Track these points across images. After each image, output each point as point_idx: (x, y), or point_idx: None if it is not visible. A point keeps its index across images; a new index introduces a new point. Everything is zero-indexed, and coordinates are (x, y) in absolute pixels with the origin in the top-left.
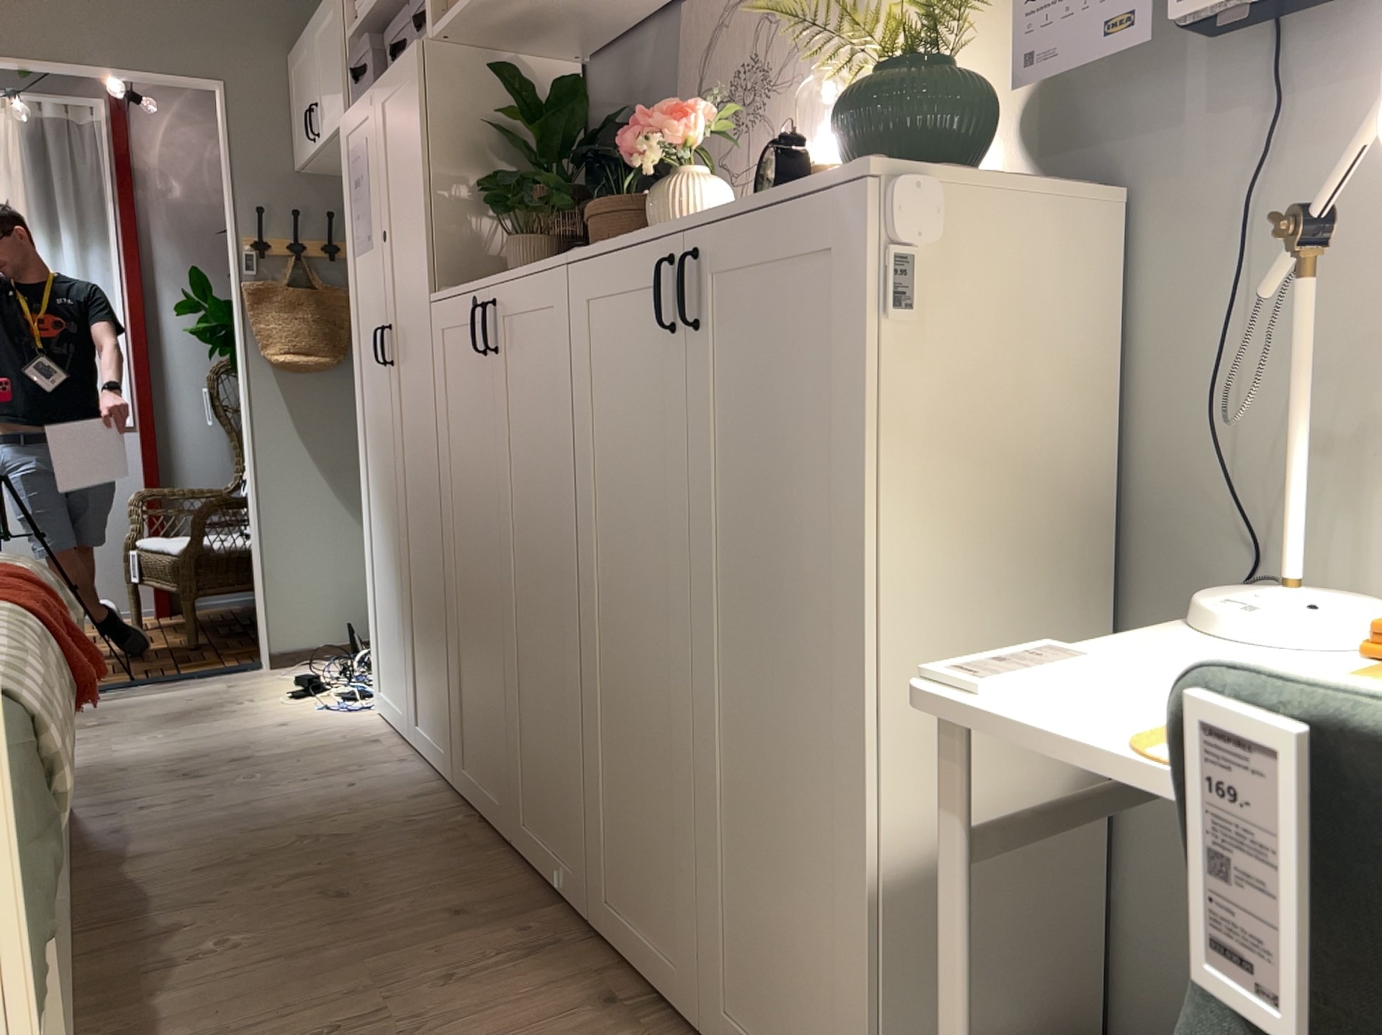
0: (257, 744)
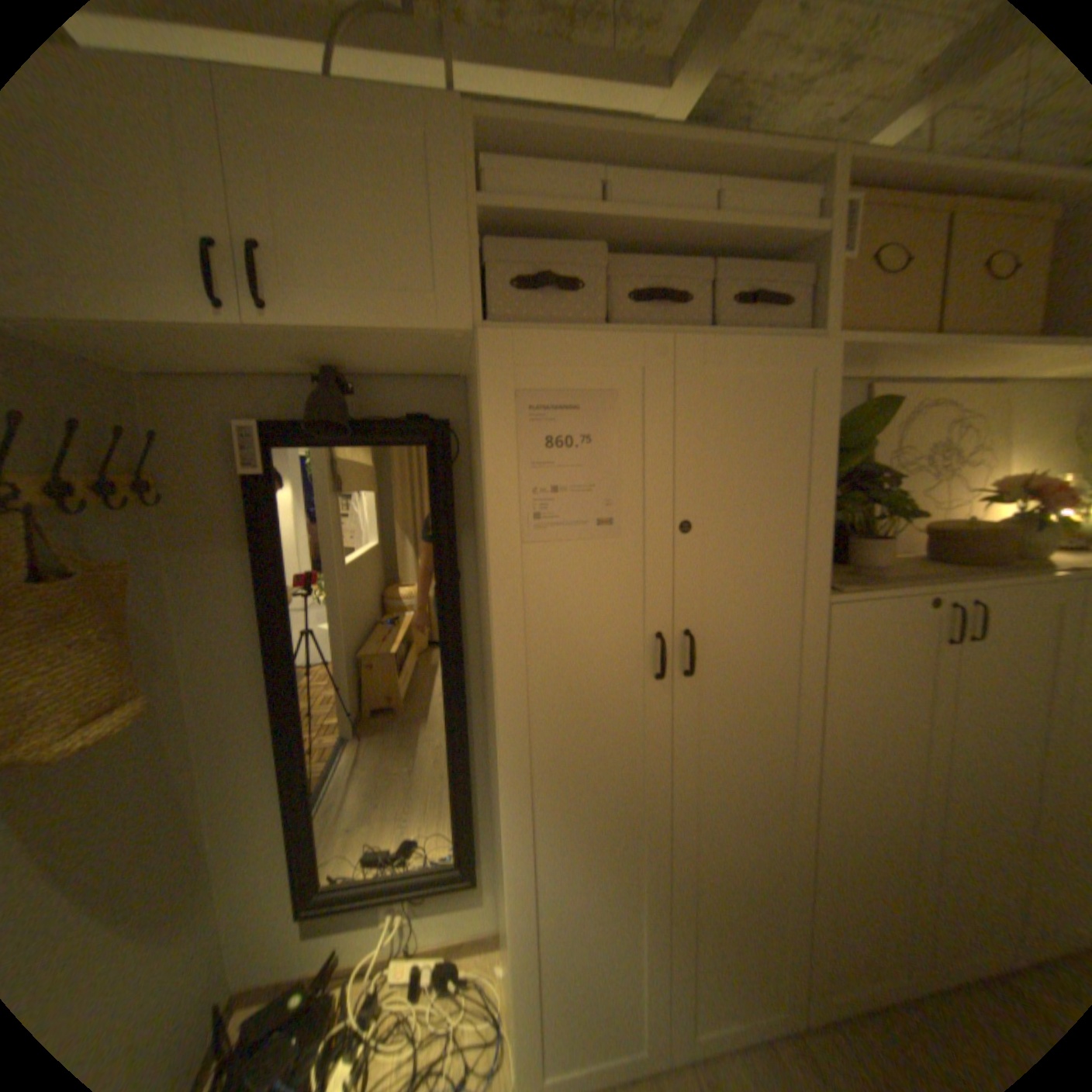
0: None
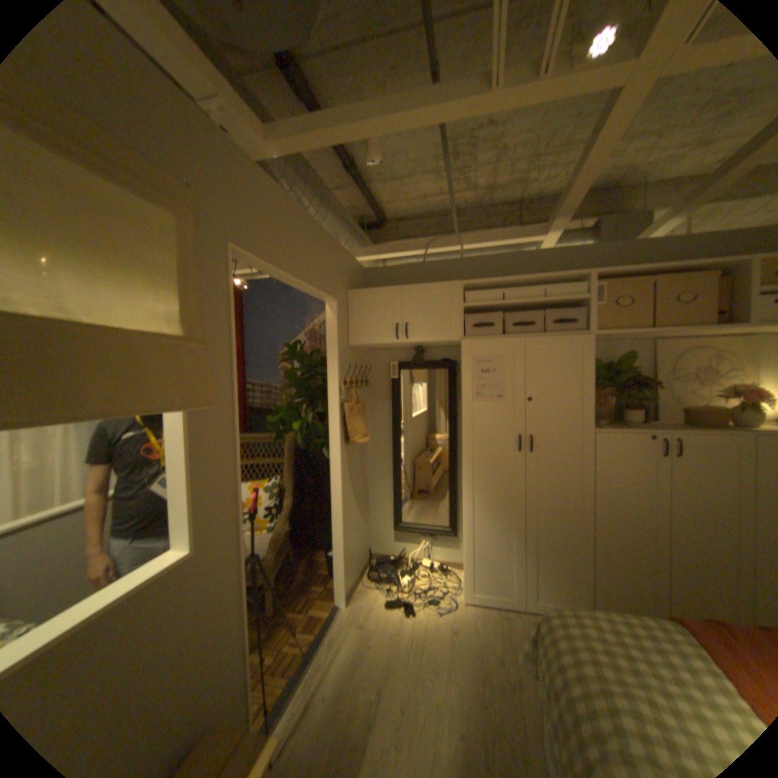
0: (477, 650)
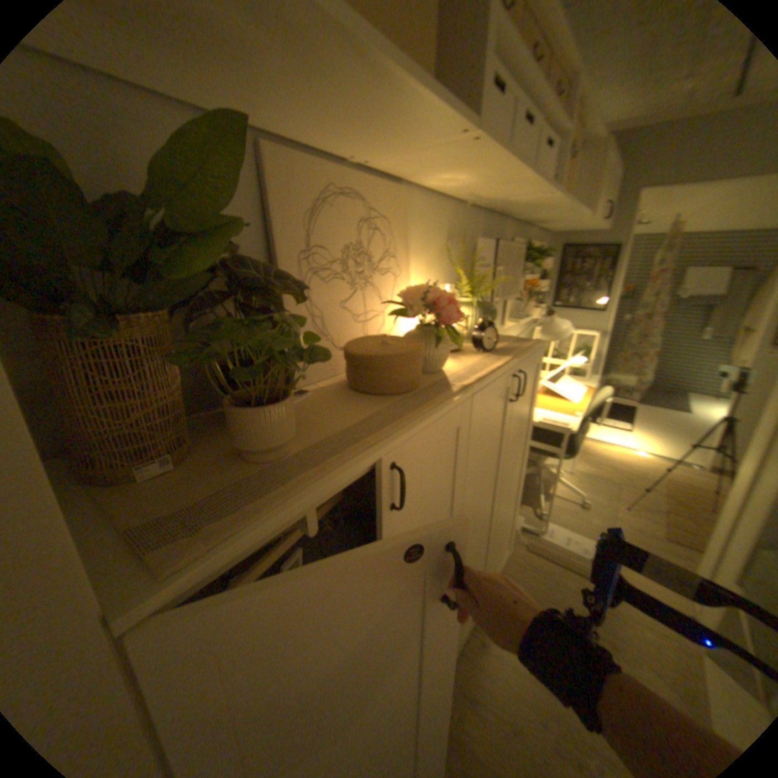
0: None
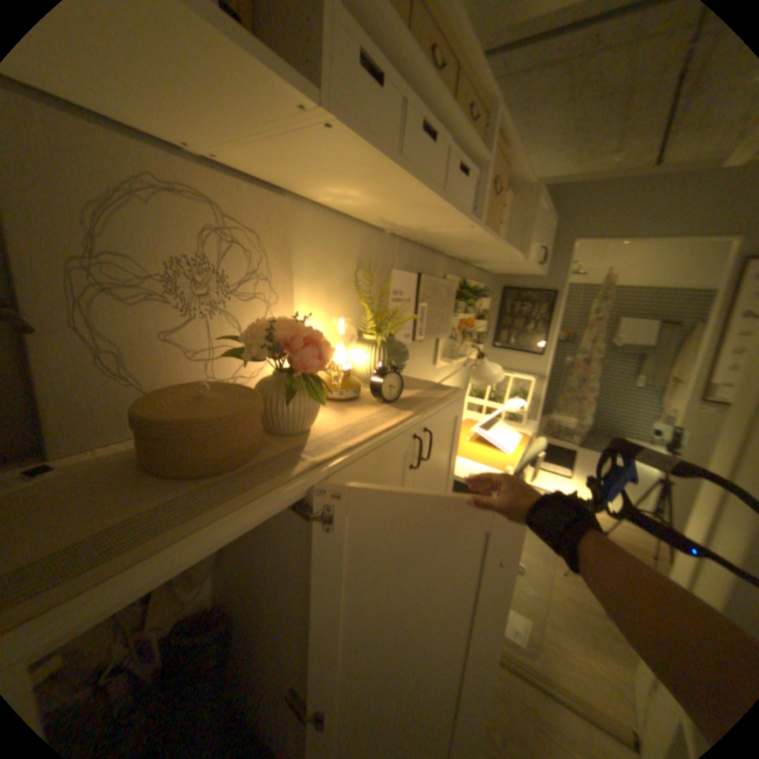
0: None
